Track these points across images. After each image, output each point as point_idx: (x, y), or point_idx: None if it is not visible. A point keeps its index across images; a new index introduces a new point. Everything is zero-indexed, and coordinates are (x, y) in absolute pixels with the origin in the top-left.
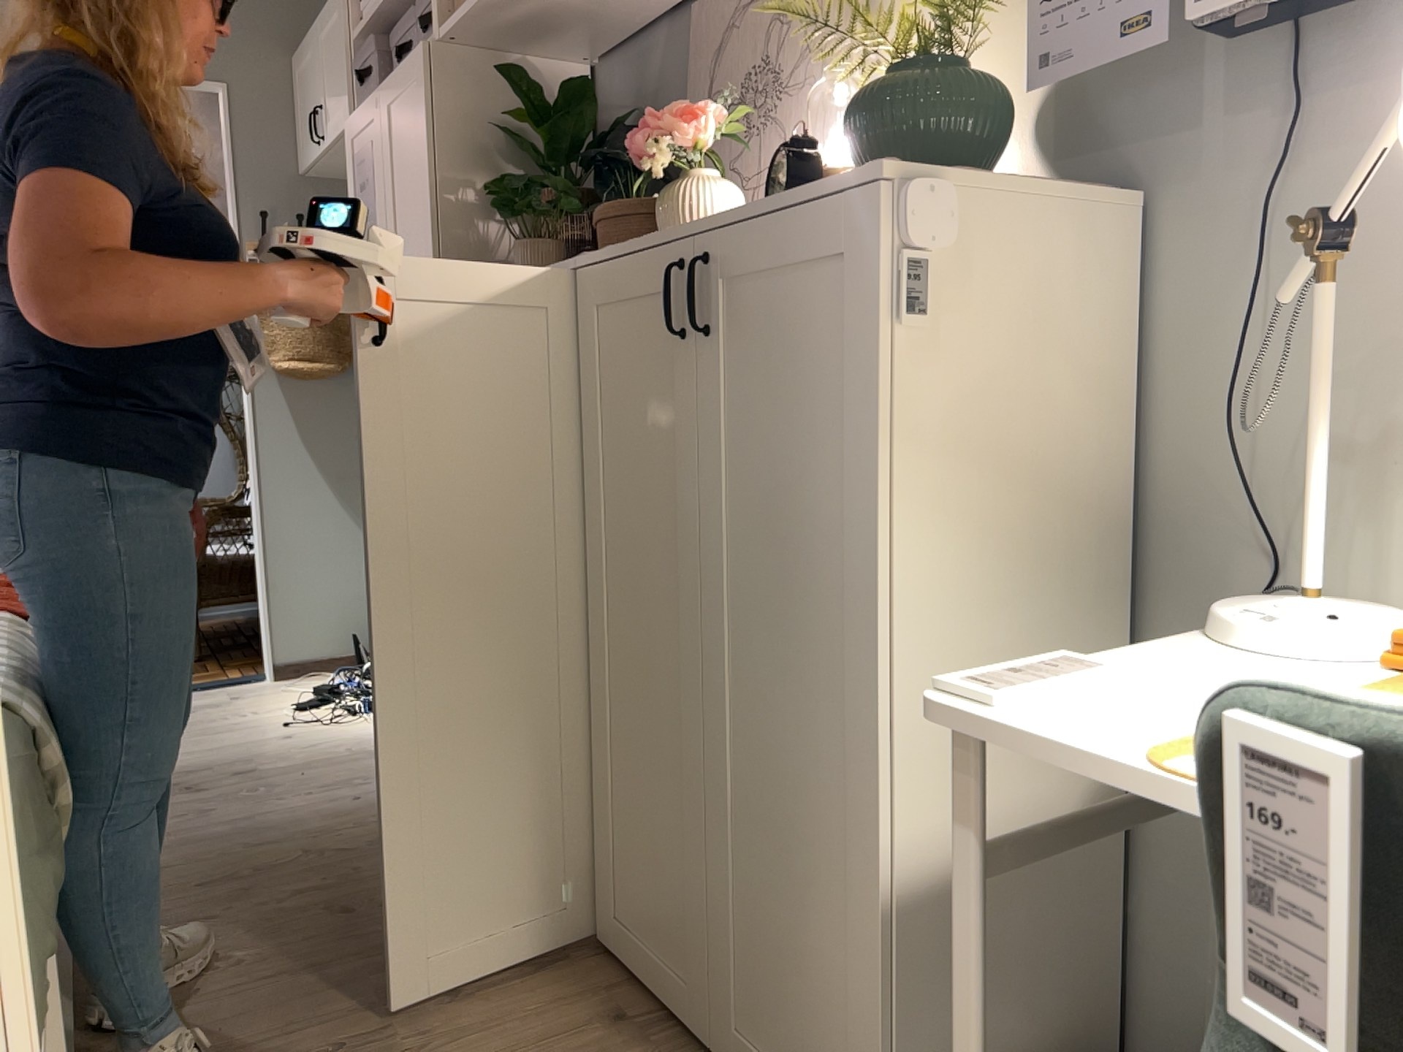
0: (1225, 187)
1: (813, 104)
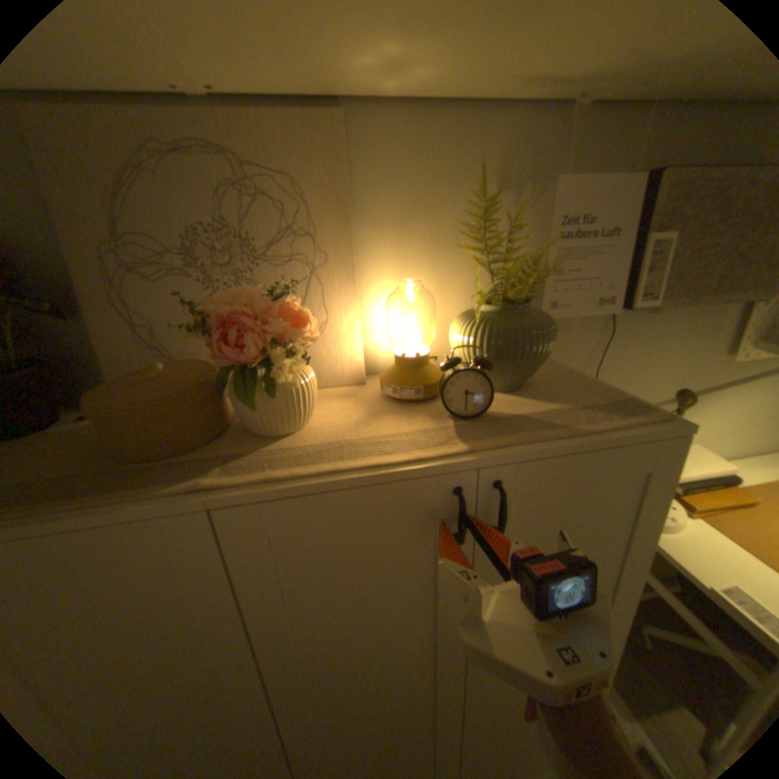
0: (573, 353)
1: (316, 278)
